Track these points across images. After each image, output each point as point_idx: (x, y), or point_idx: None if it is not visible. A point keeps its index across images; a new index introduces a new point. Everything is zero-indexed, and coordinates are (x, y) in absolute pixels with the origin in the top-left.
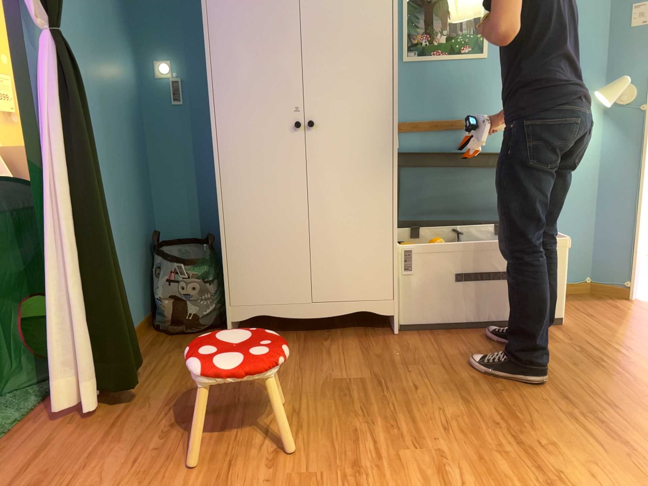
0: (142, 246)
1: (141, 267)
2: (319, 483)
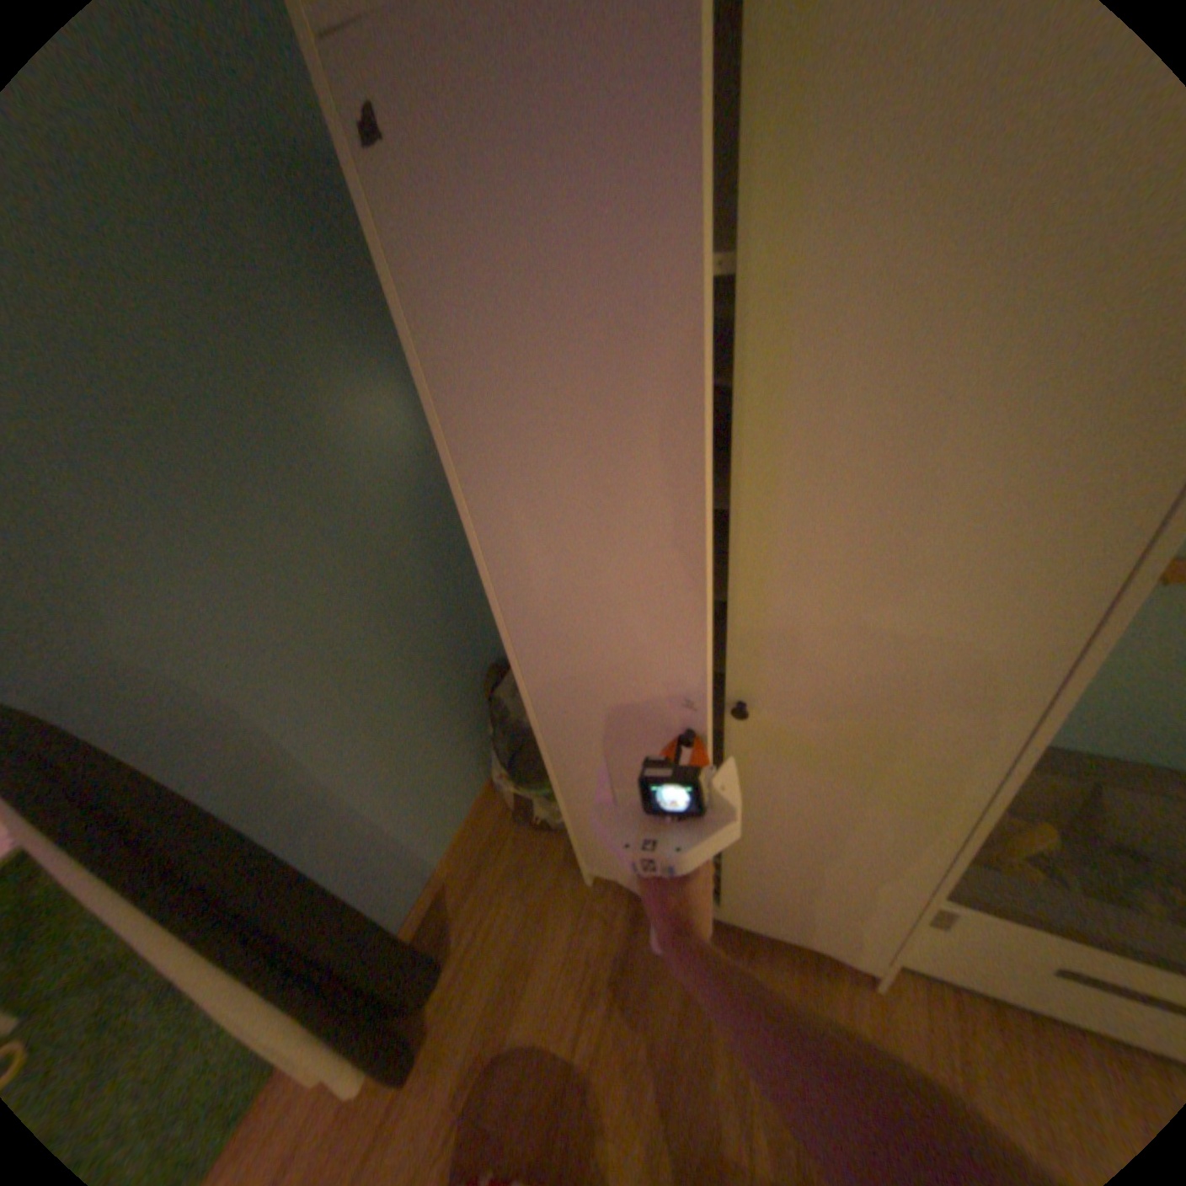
0: (467, 704)
1: (470, 733)
2: None
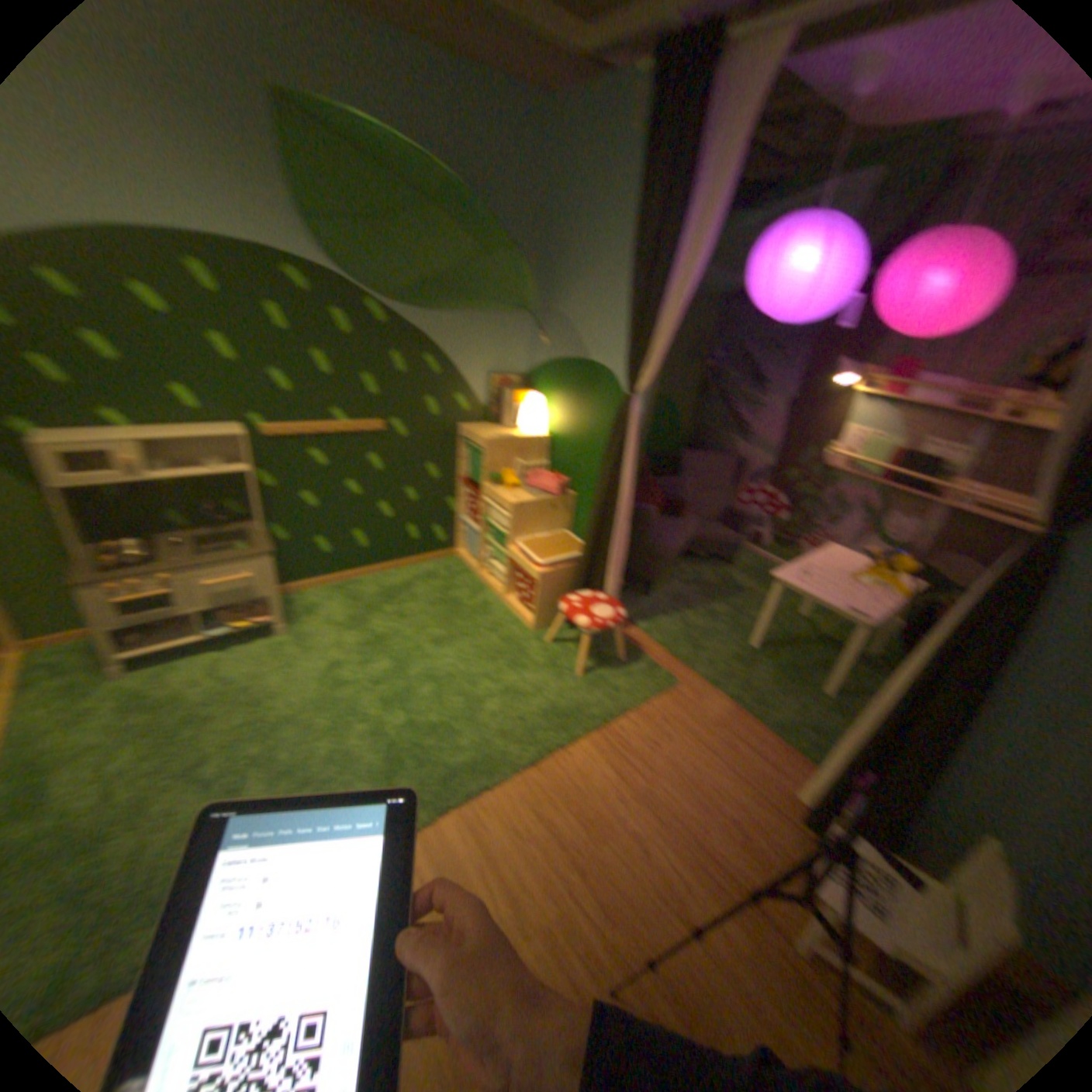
0: None
1: None
2: (583, 848)
